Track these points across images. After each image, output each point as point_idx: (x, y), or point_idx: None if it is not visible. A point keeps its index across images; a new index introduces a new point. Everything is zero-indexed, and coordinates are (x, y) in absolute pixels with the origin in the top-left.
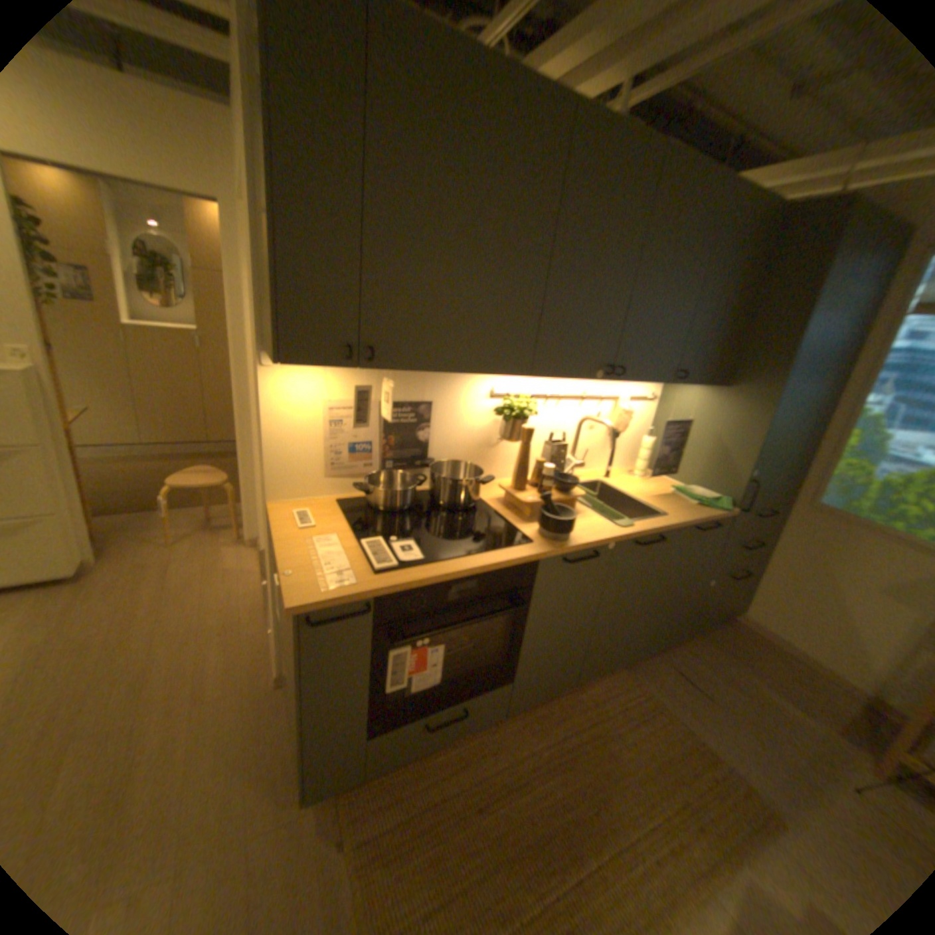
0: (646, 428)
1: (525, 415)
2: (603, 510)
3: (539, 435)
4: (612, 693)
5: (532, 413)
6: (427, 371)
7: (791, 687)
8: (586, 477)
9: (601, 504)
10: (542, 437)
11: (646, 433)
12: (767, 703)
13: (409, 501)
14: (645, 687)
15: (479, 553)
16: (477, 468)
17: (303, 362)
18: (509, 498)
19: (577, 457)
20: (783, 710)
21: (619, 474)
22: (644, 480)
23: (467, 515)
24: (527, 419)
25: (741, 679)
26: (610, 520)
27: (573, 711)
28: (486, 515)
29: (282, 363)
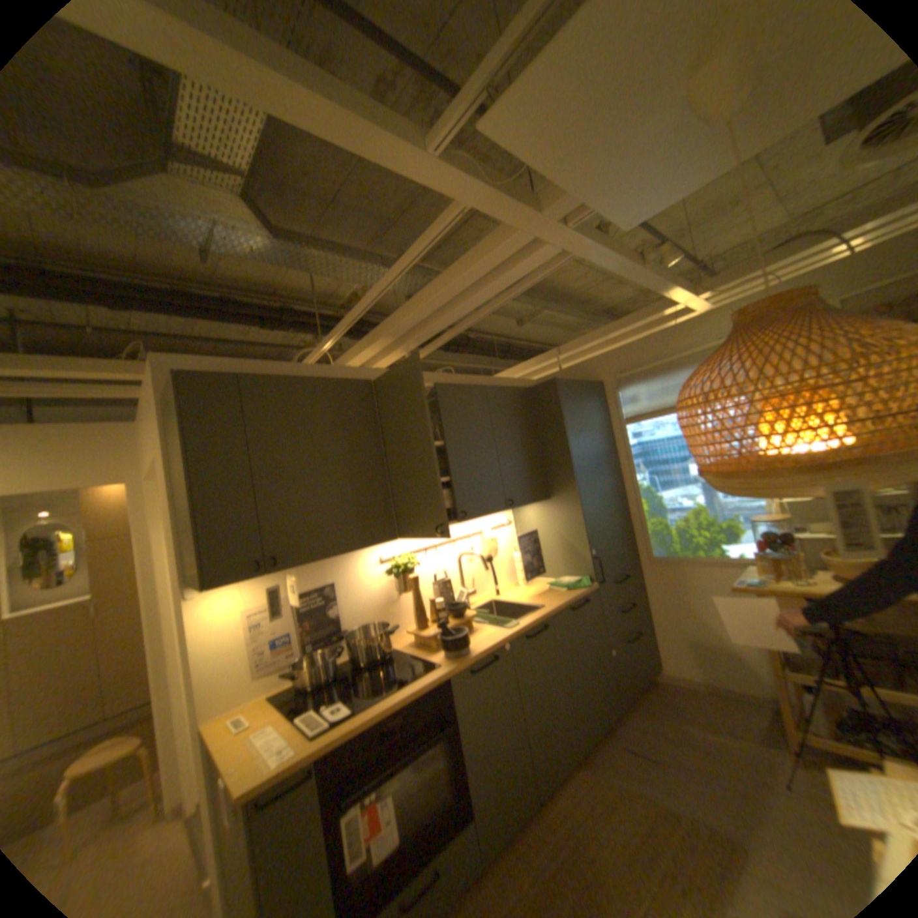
0: (512, 546)
1: (410, 567)
2: (497, 621)
3: (428, 580)
4: (575, 798)
5: (415, 564)
6: (319, 560)
7: (715, 721)
8: (482, 601)
9: (493, 617)
10: (430, 581)
11: (514, 550)
12: (701, 744)
13: (332, 674)
14: (602, 779)
15: (396, 690)
16: (384, 624)
17: (223, 584)
18: (418, 640)
19: (468, 587)
20: (715, 744)
21: (507, 589)
22: (526, 587)
23: (384, 667)
24: (412, 570)
25: (676, 732)
26: (500, 626)
27: (545, 833)
28: (401, 660)
29: (207, 589)
